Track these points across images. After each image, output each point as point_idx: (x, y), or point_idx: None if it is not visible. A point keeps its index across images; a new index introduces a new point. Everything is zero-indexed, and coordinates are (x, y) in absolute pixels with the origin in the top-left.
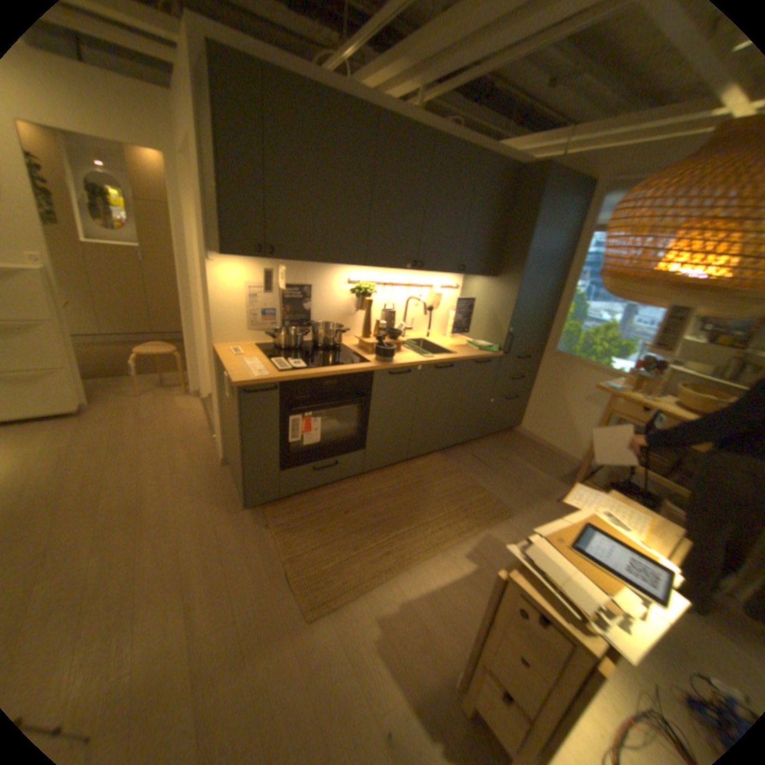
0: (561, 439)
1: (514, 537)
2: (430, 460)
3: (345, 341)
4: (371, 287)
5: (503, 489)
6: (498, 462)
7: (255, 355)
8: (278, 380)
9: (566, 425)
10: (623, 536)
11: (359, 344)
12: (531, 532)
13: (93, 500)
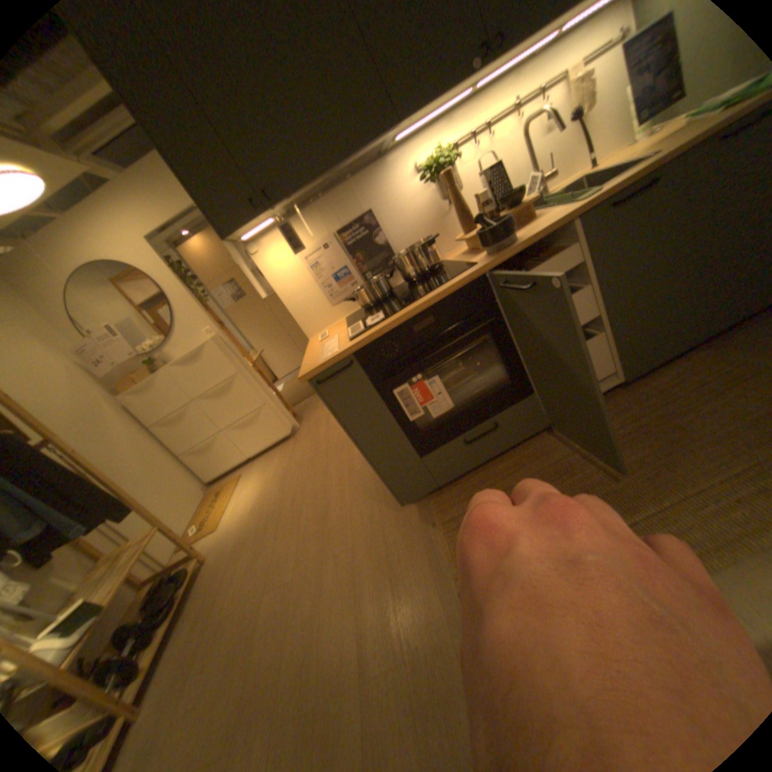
0: None
1: None
2: (686, 366)
3: (454, 252)
4: (447, 147)
5: None
6: None
7: (341, 328)
8: (348, 351)
9: None
10: None
11: (469, 244)
12: None
13: (298, 509)
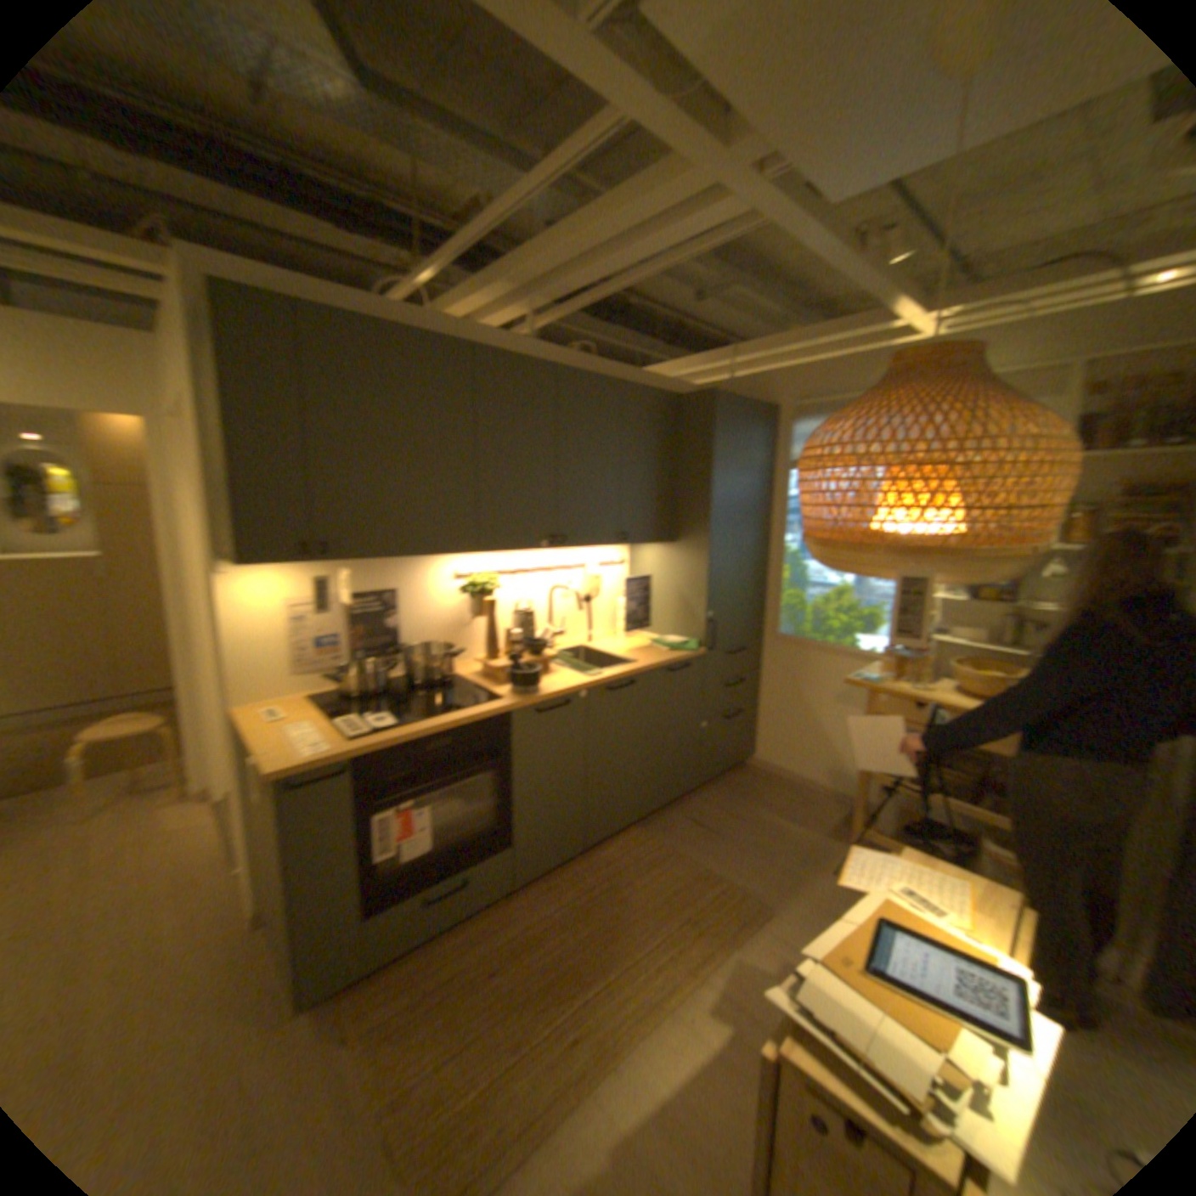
0: (817, 768)
1: (781, 956)
2: (625, 842)
3: (460, 668)
4: (491, 580)
5: (748, 871)
6: (733, 825)
7: (305, 716)
8: (345, 757)
9: (819, 745)
10: (937, 929)
11: (483, 671)
12: (806, 940)
13: None
